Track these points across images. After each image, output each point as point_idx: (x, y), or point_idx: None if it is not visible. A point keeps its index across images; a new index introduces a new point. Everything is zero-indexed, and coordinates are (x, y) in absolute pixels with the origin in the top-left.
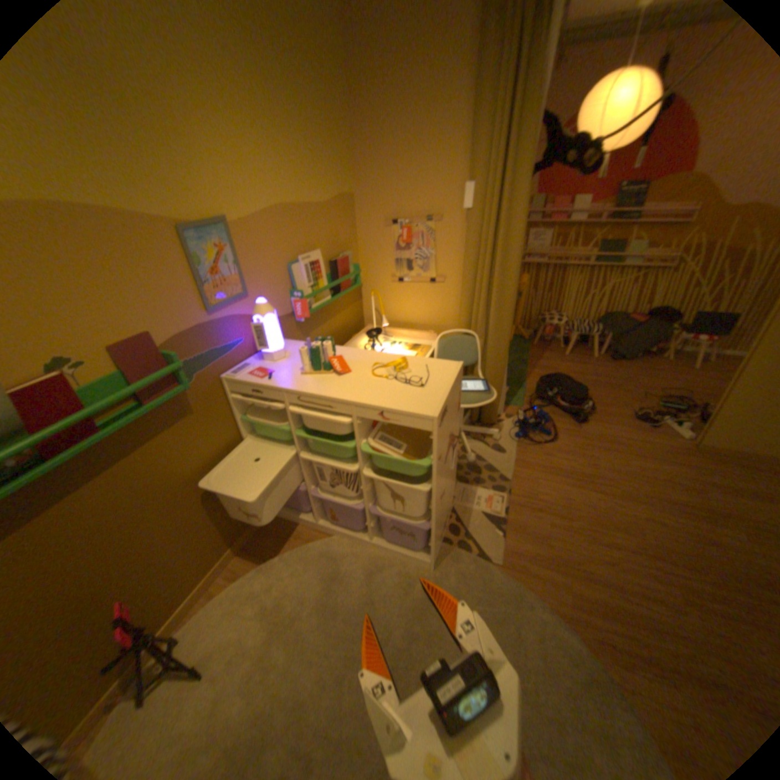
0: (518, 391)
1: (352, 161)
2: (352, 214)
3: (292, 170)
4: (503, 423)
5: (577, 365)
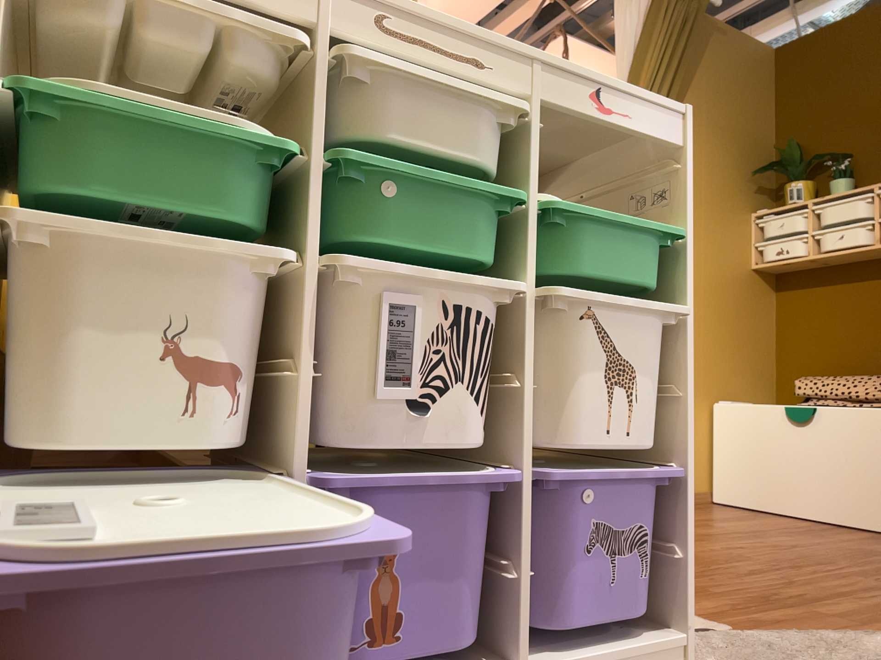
0: None
1: None
2: None
3: None
4: None
5: None
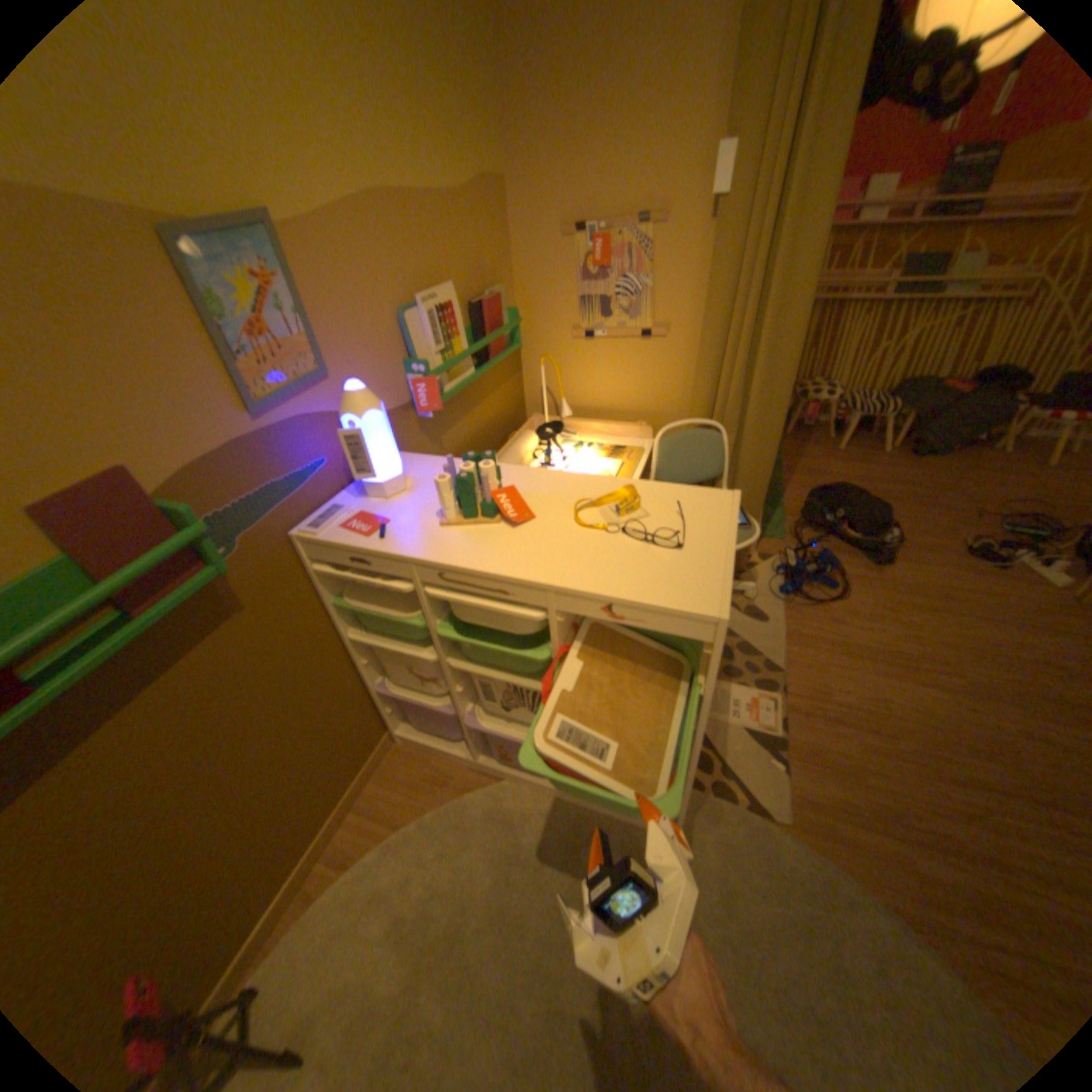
0: (773, 513)
1: (500, 112)
2: (502, 217)
3: (394, 120)
4: (756, 569)
5: (860, 467)
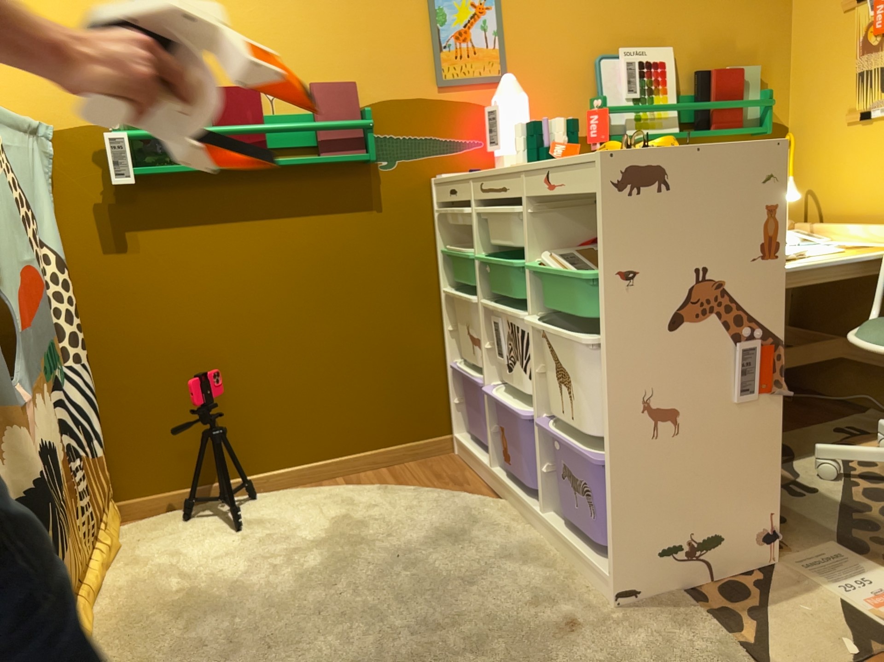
0: None
1: None
2: (780, 6)
3: None
4: None
5: None
